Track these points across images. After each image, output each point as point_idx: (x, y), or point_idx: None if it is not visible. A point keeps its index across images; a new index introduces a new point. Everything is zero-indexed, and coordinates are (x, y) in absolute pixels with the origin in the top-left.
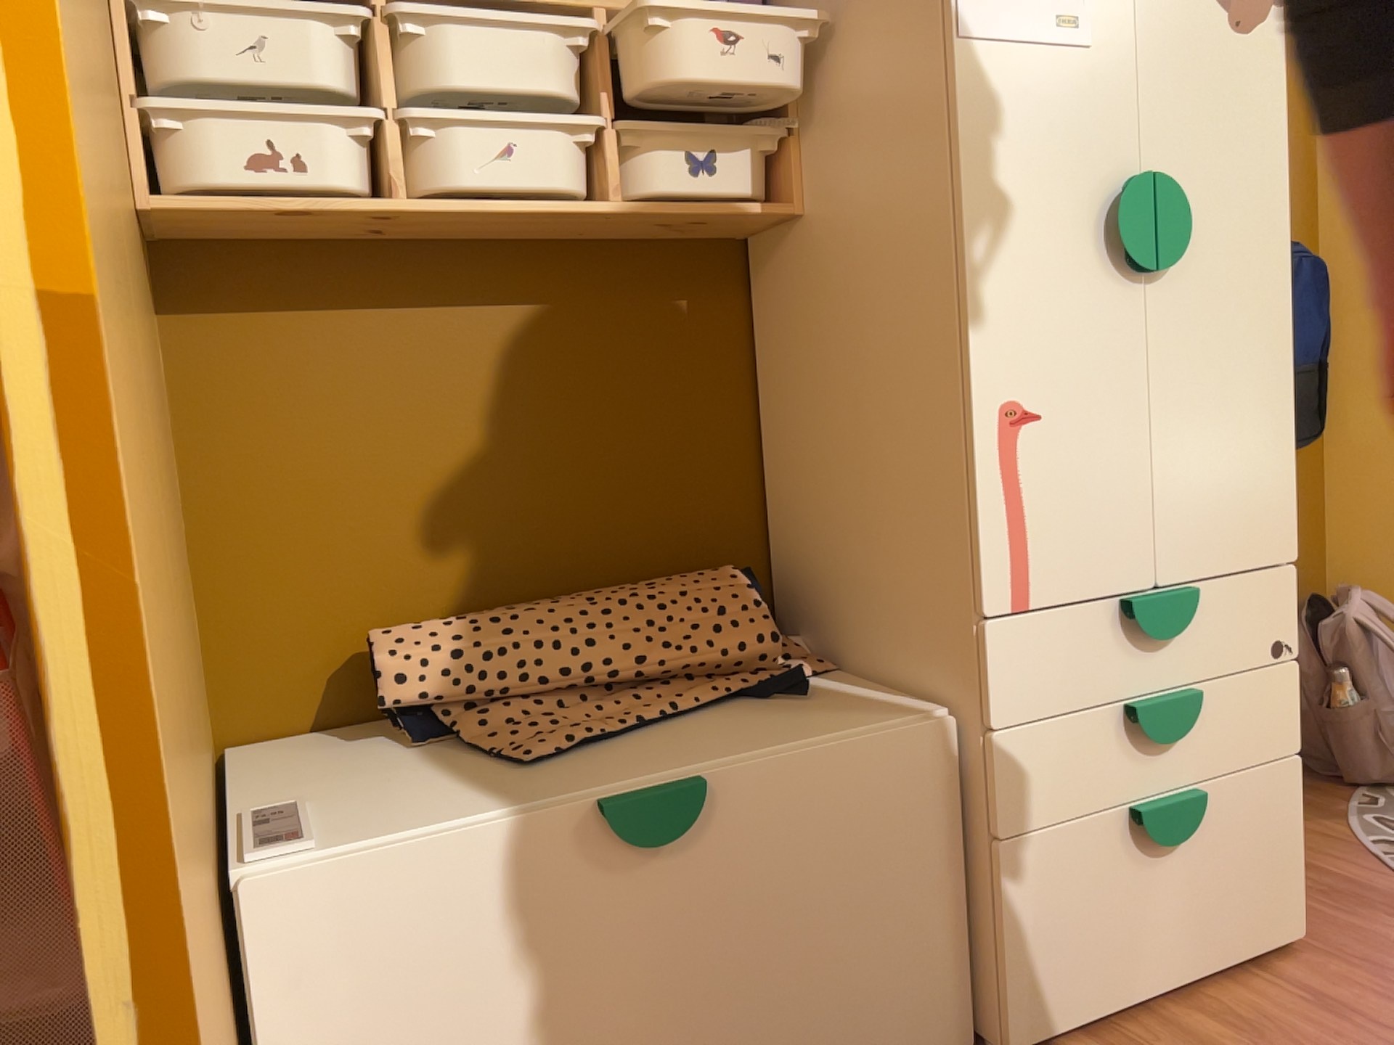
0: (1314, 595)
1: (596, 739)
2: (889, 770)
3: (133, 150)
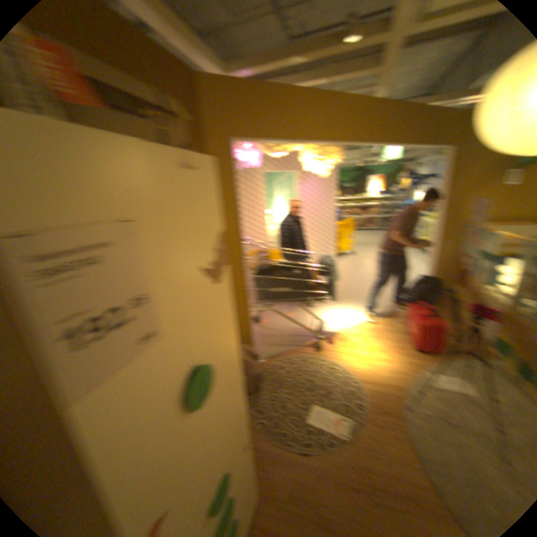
0: None
1: None
2: None
3: None
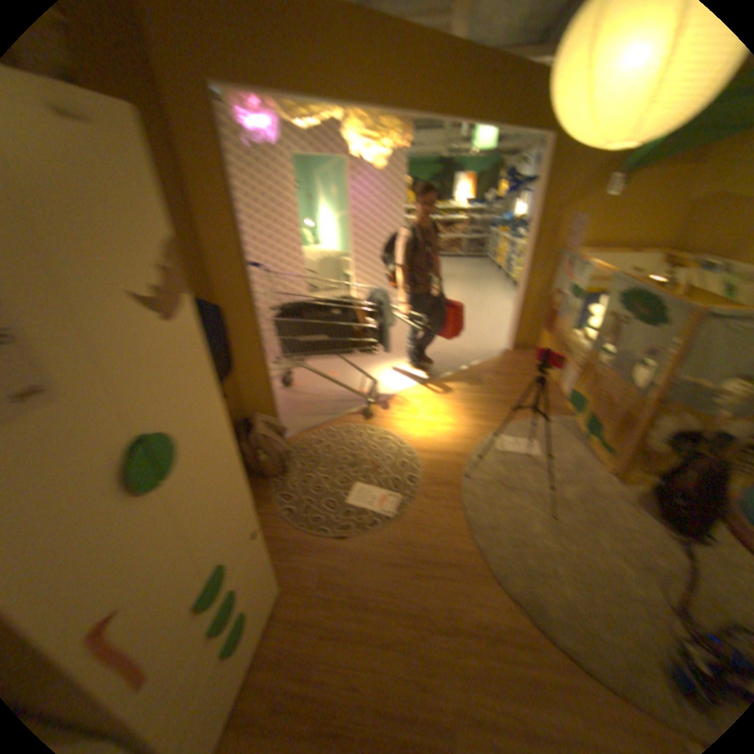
0: (244, 417)
1: None
2: None
3: None
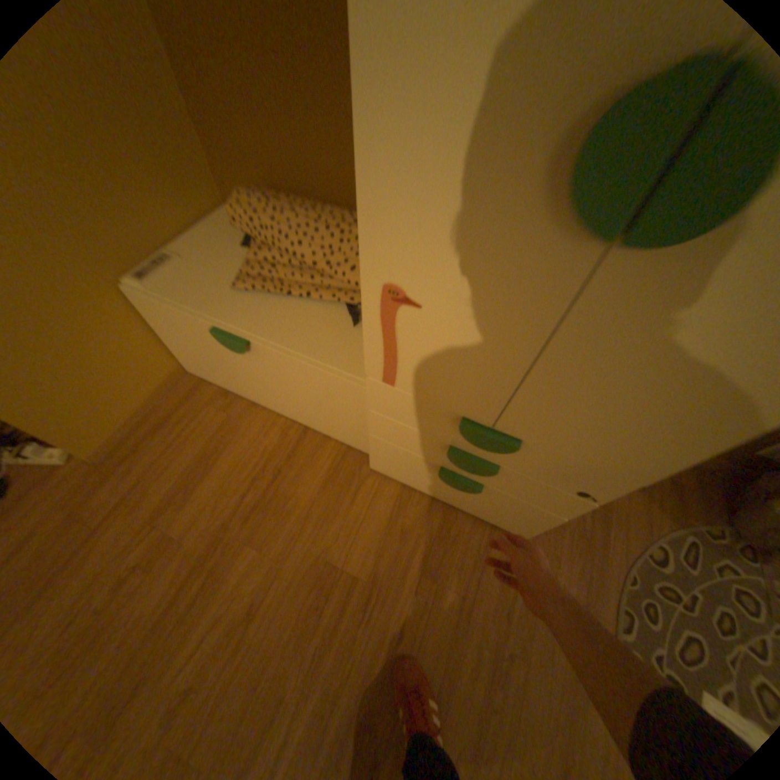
0: None
1: (267, 291)
2: (332, 383)
3: None
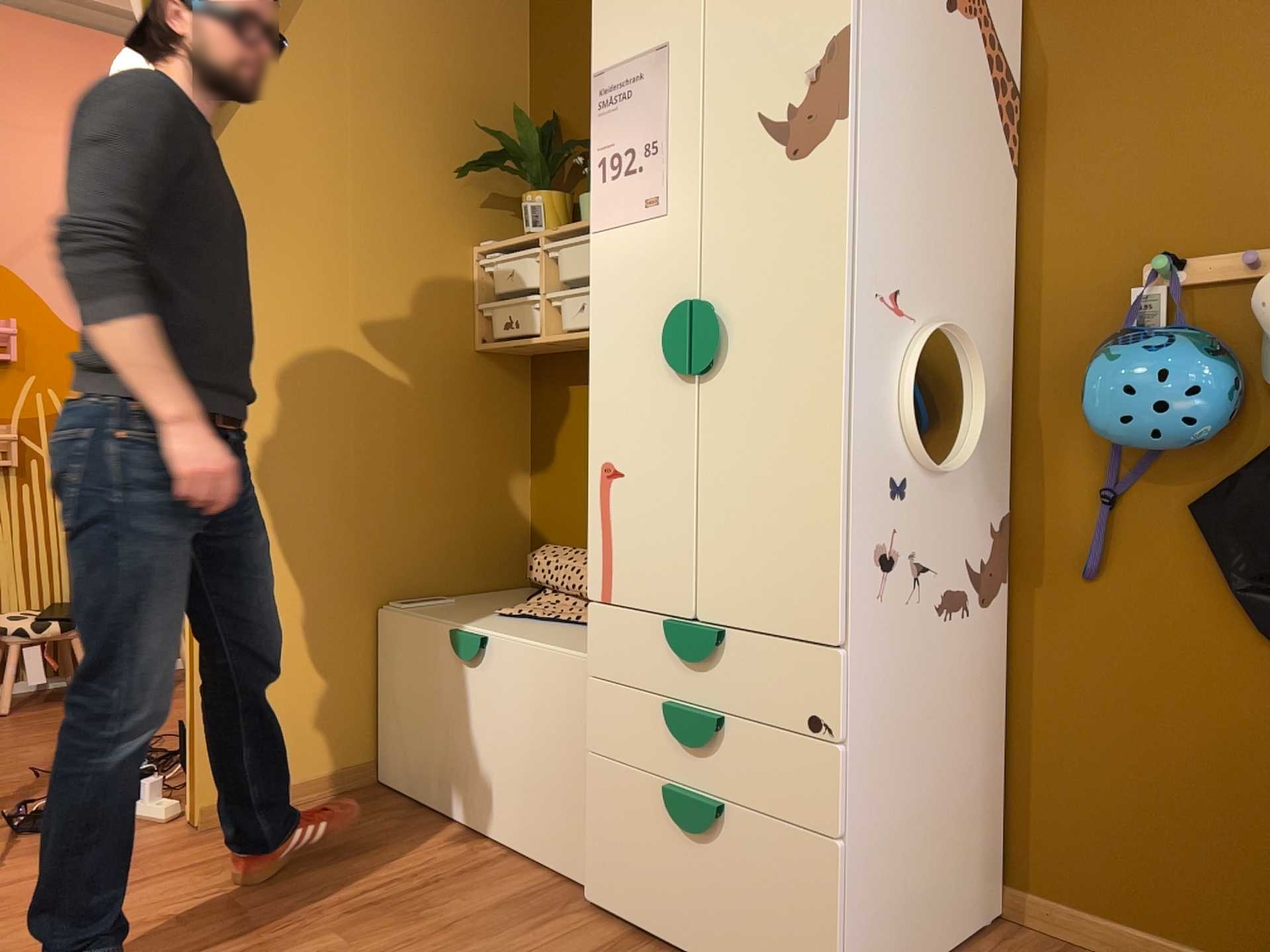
0: None
1: (531, 616)
2: (560, 677)
3: (472, 325)
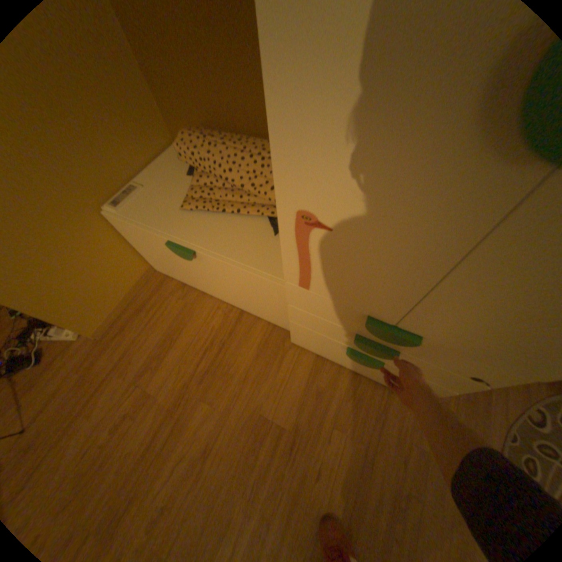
0: None
1: (207, 210)
2: (259, 282)
3: None
